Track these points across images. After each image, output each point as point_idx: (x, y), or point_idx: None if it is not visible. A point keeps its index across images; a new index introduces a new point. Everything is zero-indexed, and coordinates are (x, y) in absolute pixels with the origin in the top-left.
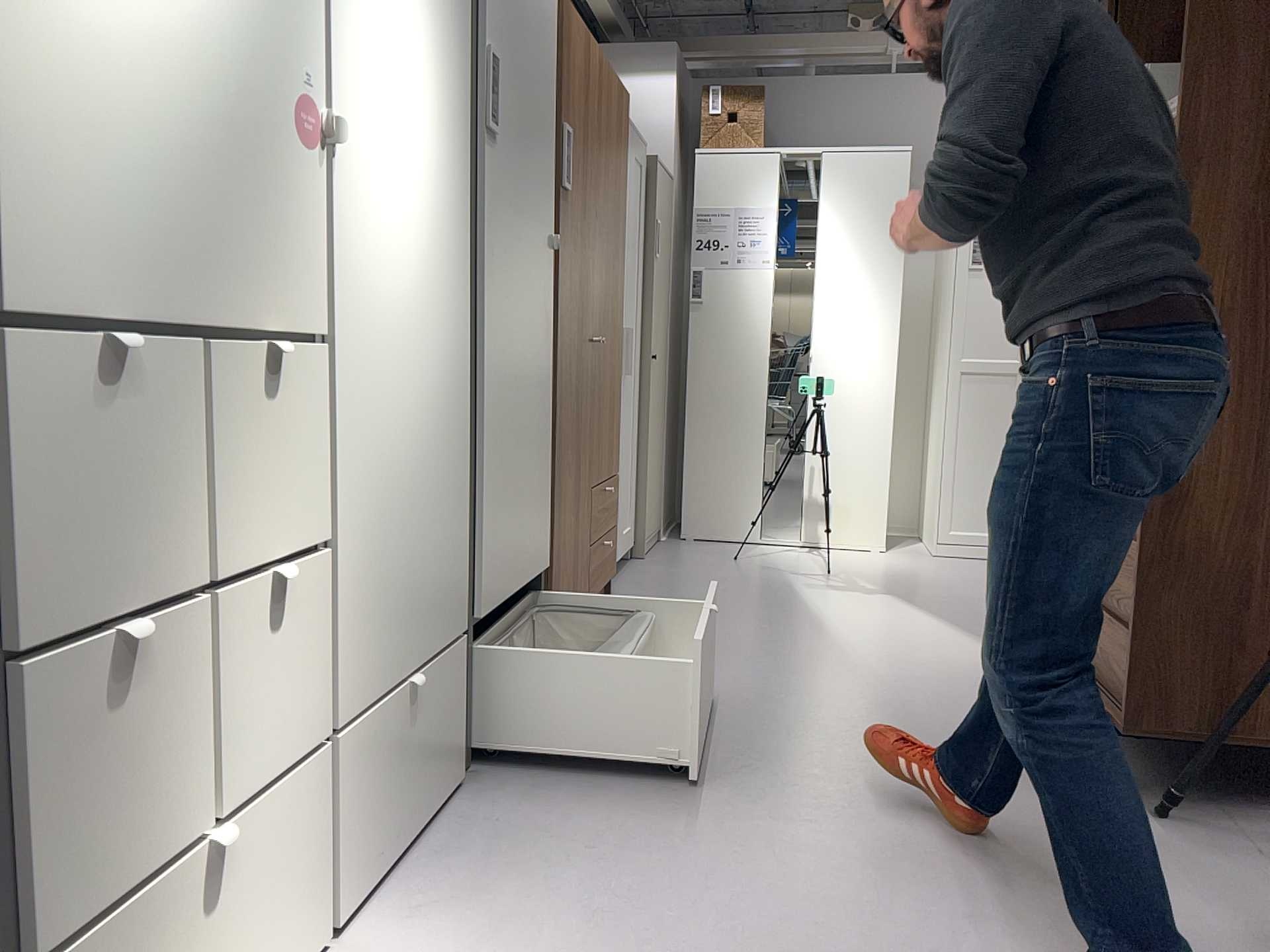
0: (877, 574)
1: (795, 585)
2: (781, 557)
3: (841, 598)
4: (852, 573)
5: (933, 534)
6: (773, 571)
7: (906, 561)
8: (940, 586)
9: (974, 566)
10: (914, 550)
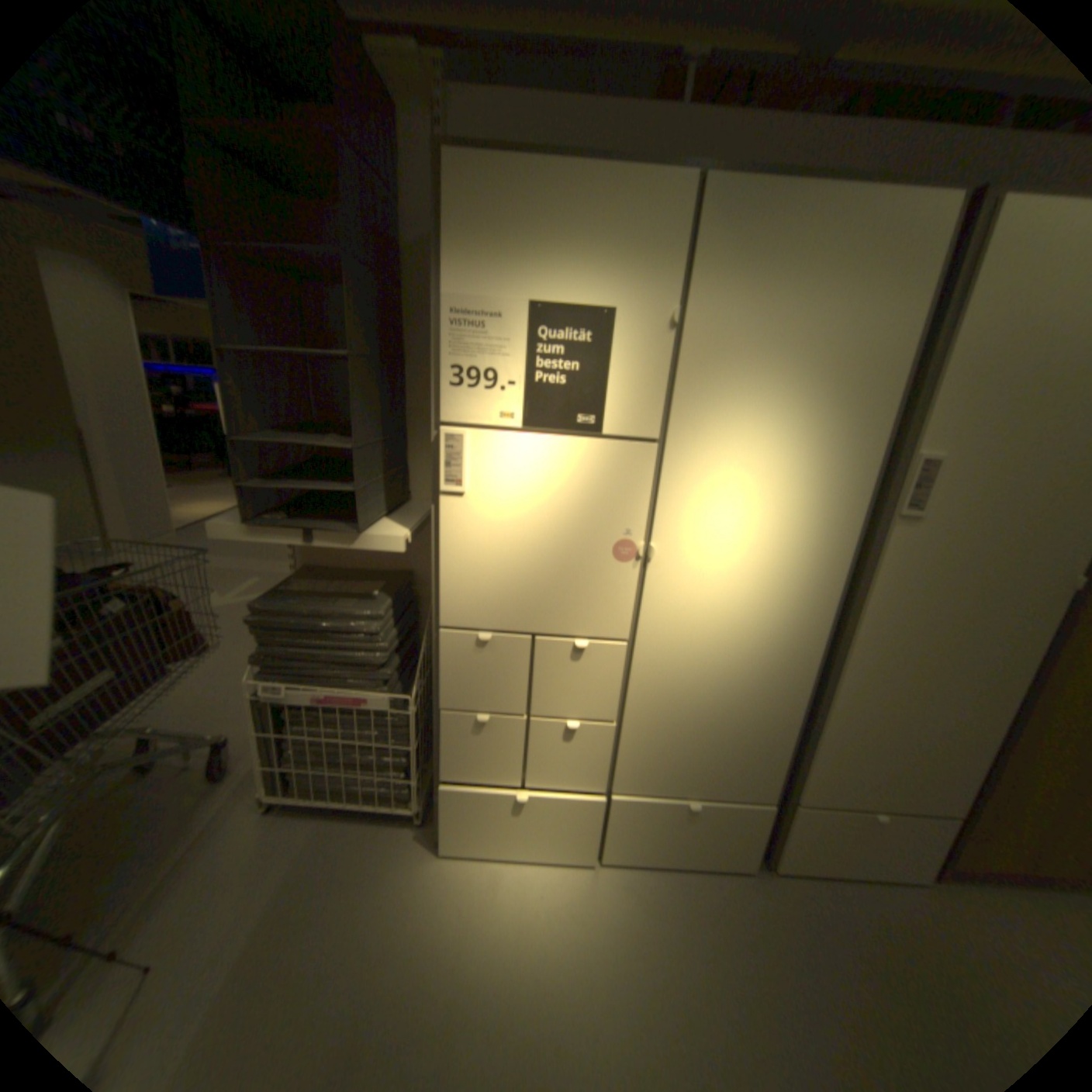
0: None
1: None
2: None
3: None
4: None
5: None
6: None
7: None
8: None
9: None
10: None
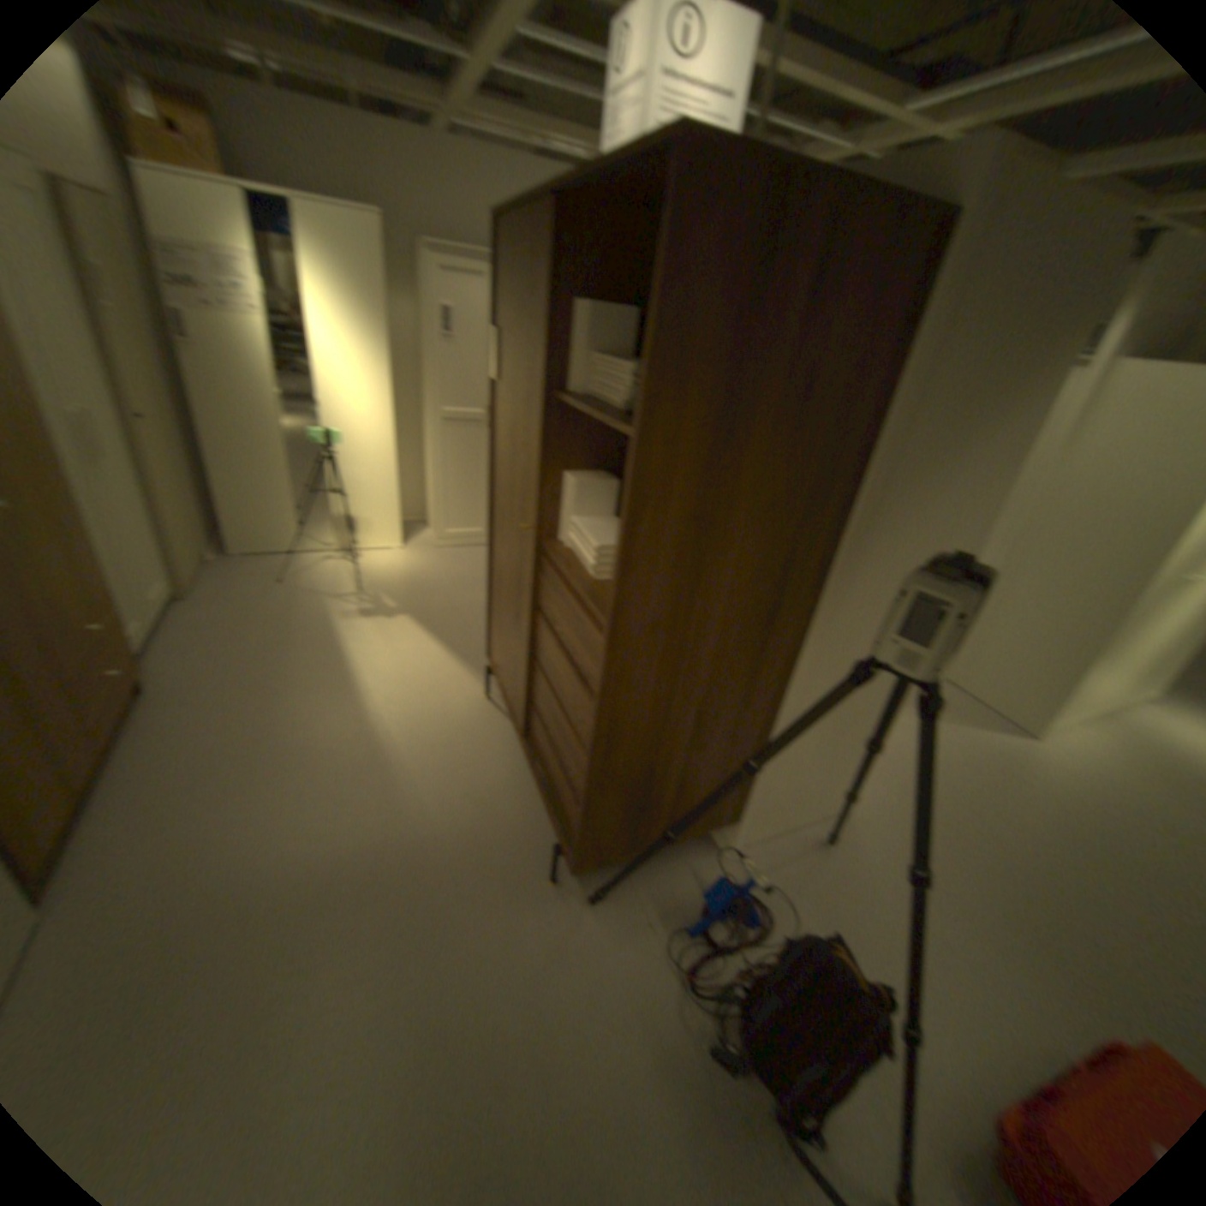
0: (400, 585)
1: (336, 616)
2: (325, 572)
3: (373, 630)
4: (382, 586)
5: (439, 534)
6: (318, 595)
7: (421, 560)
8: (445, 594)
9: (467, 559)
10: (427, 543)
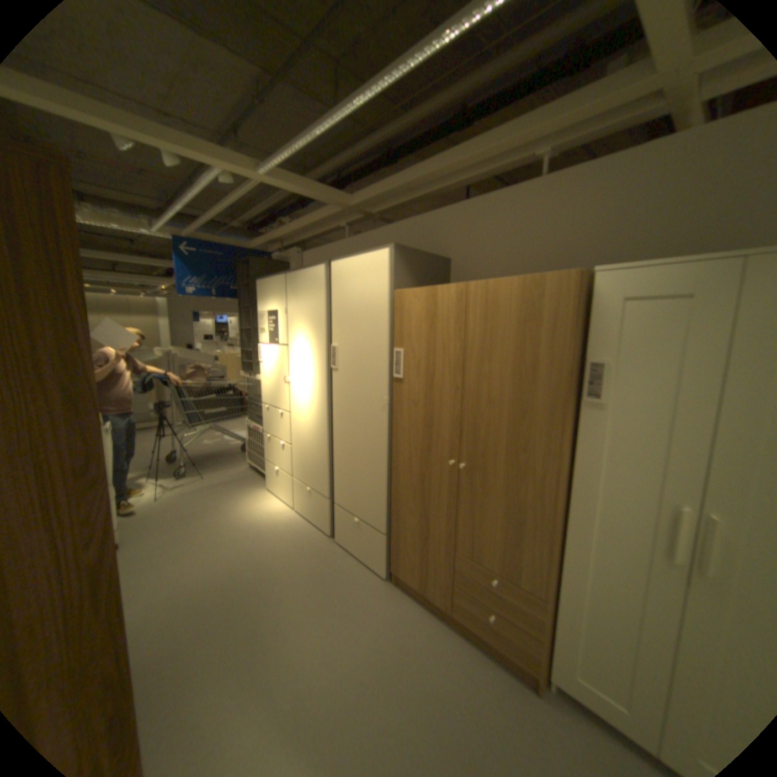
0: None
1: None
2: None
3: None
4: None
5: None
6: None
7: None
8: None
9: None
10: None
